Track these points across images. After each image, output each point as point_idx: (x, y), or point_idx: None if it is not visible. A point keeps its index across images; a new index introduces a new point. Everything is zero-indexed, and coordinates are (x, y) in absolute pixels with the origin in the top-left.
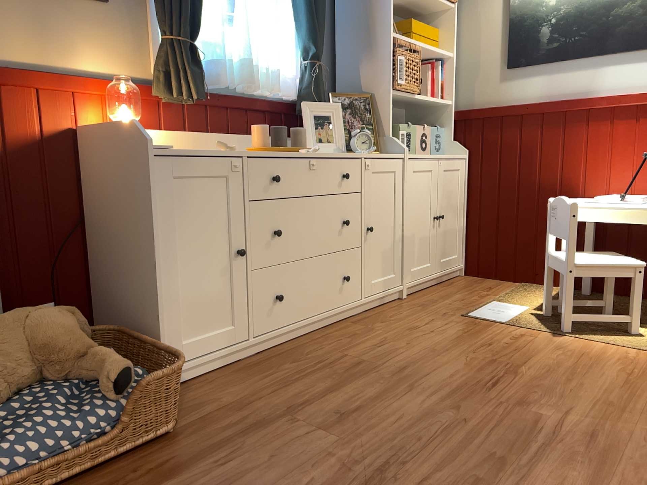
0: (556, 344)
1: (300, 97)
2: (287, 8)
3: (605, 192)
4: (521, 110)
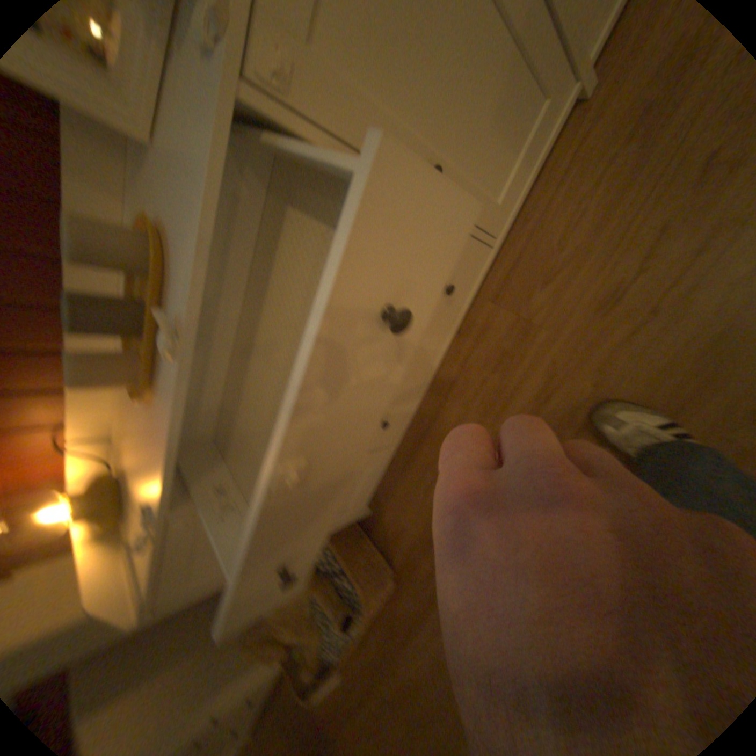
0: None
1: None
2: None
3: None
4: None
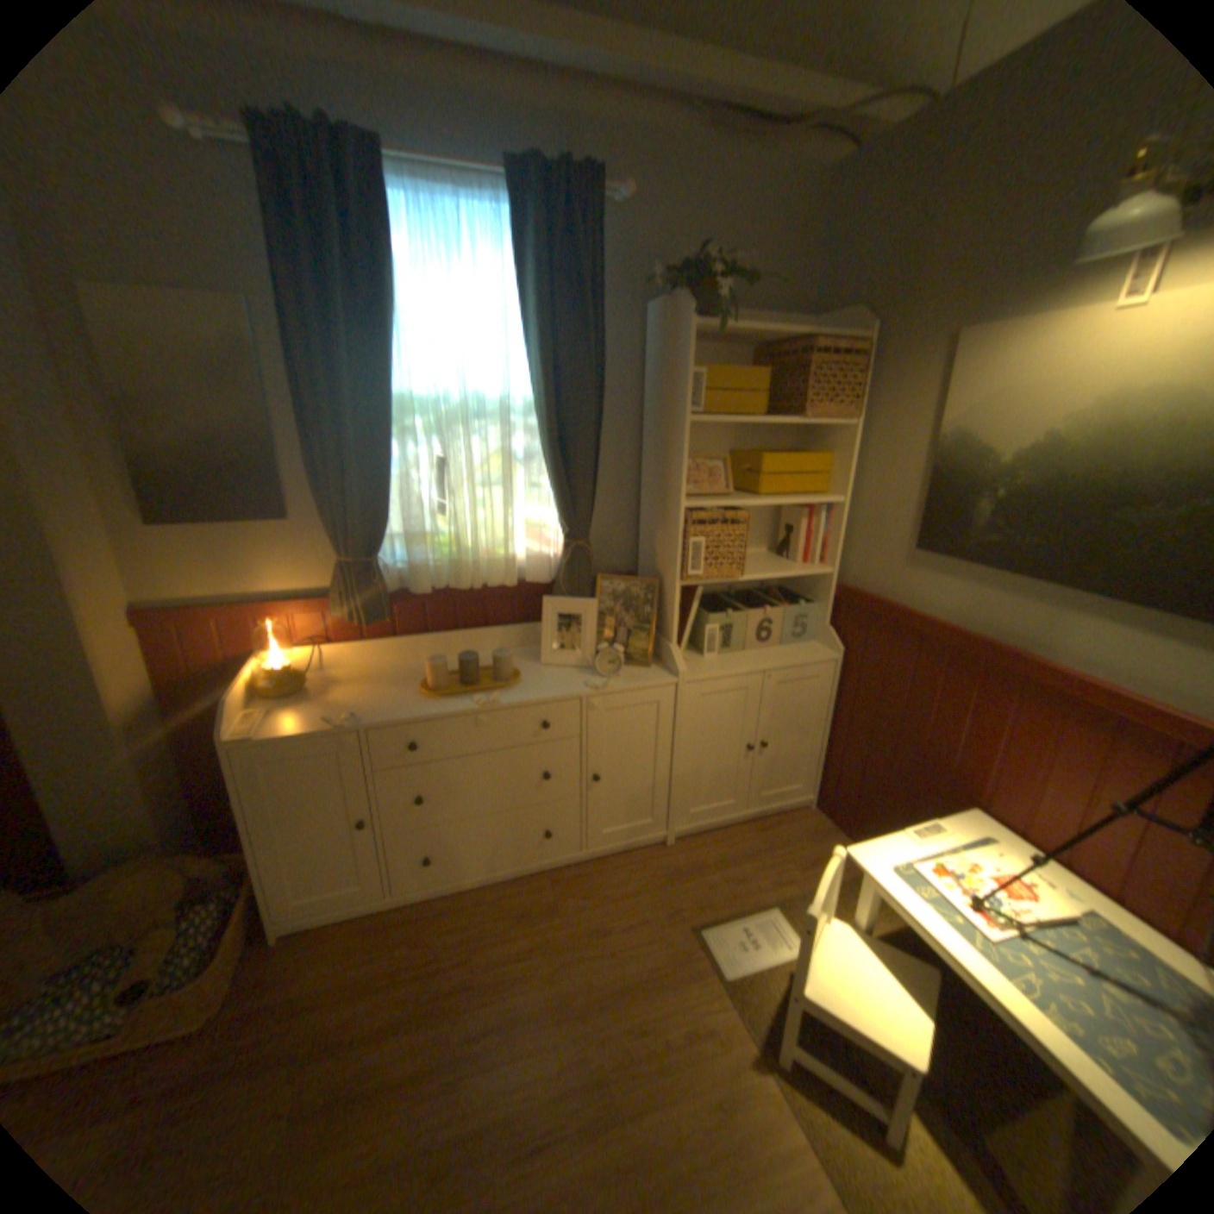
0: (732, 1093)
1: (556, 578)
2: (538, 469)
3: (1029, 828)
4: (922, 624)
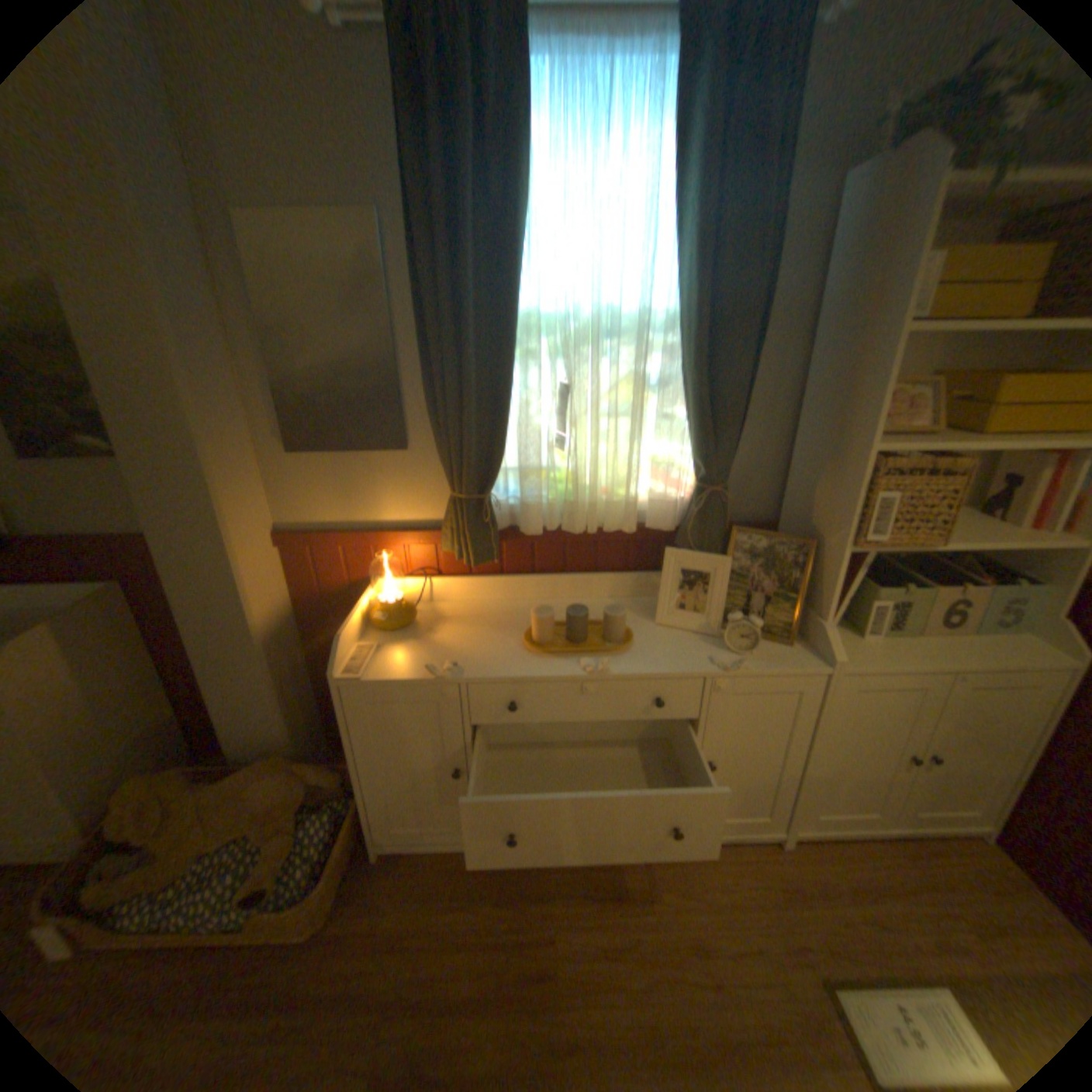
0: None
1: (682, 526)
2: (675, 397)
3: None
4: None
